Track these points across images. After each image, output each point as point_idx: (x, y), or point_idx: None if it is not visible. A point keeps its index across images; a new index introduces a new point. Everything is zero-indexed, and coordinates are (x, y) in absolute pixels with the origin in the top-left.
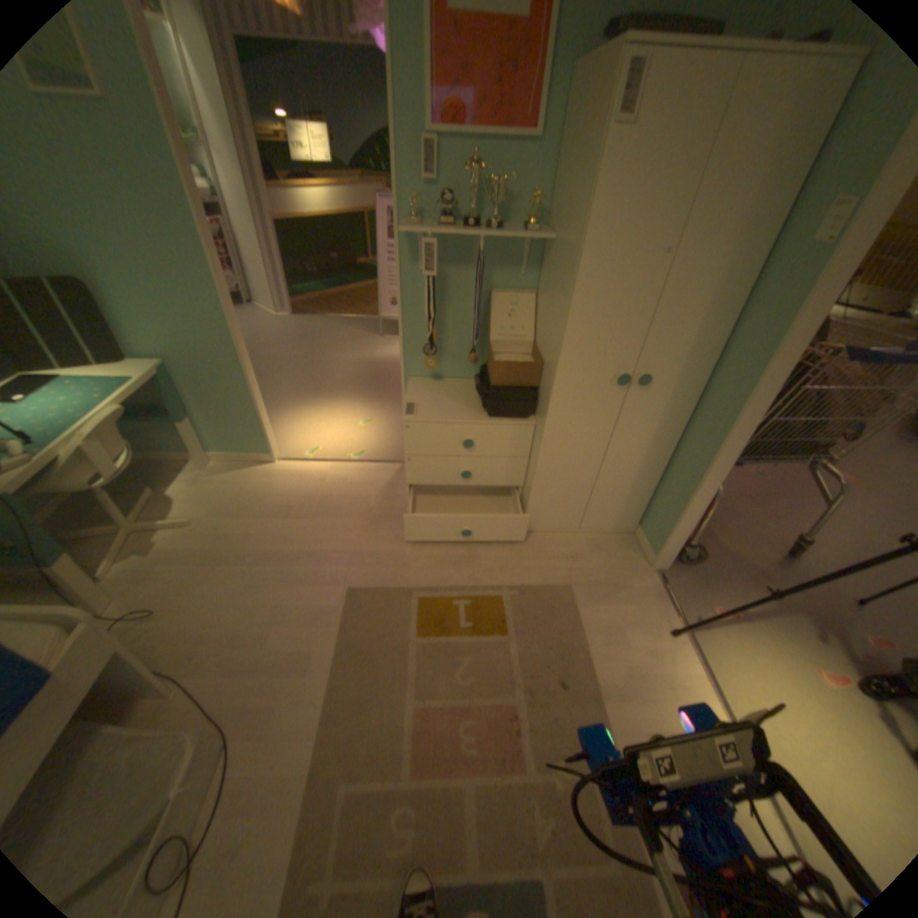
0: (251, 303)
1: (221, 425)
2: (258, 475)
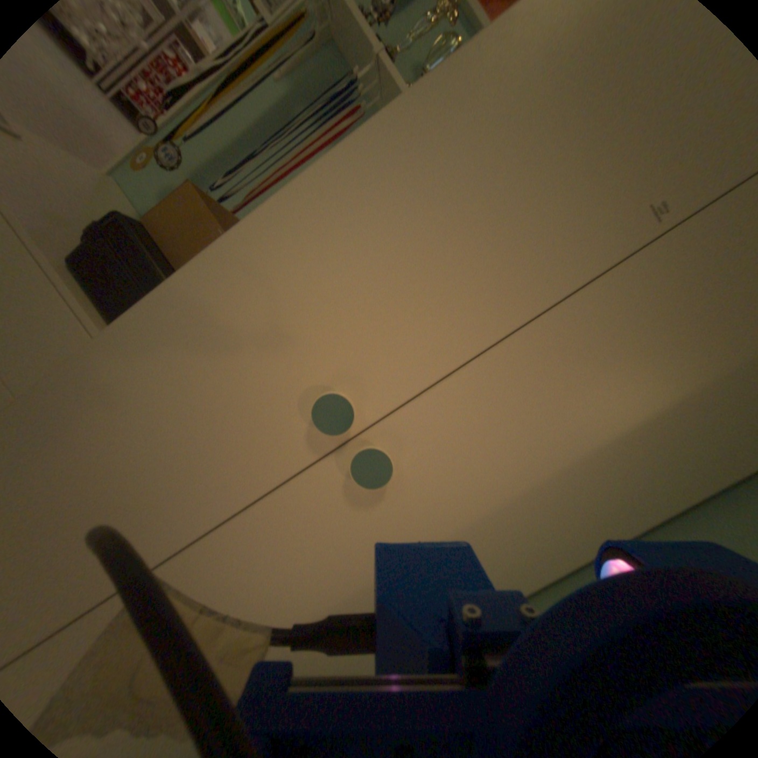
0: None
1: None
2: None
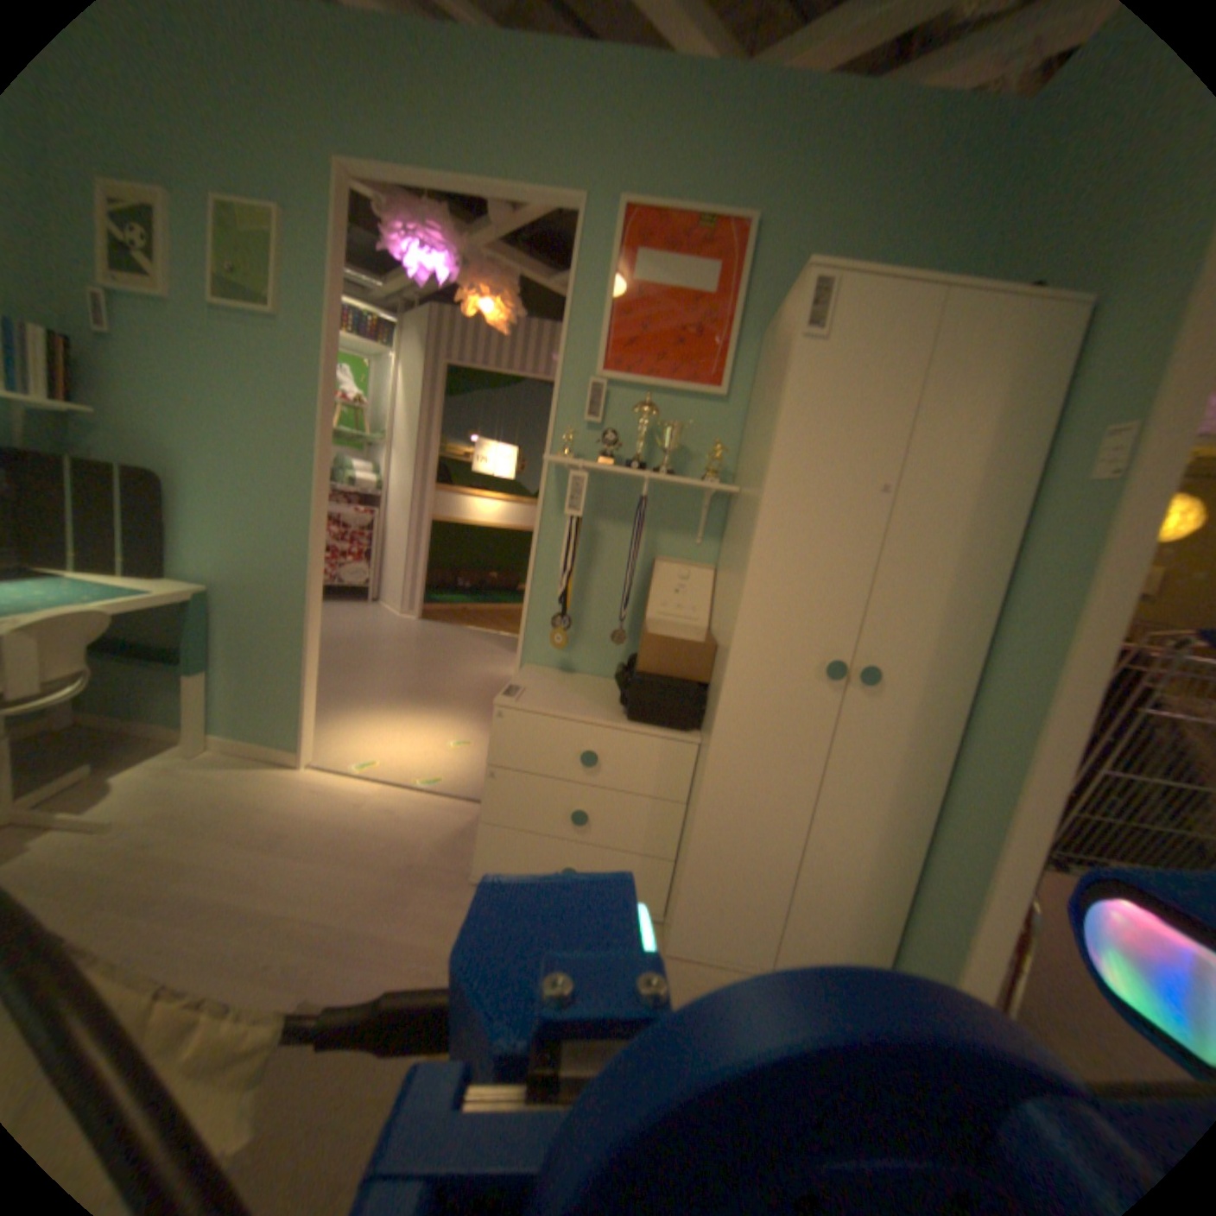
0: (376, 603)
1: (245, 698)
2: (263, 784)
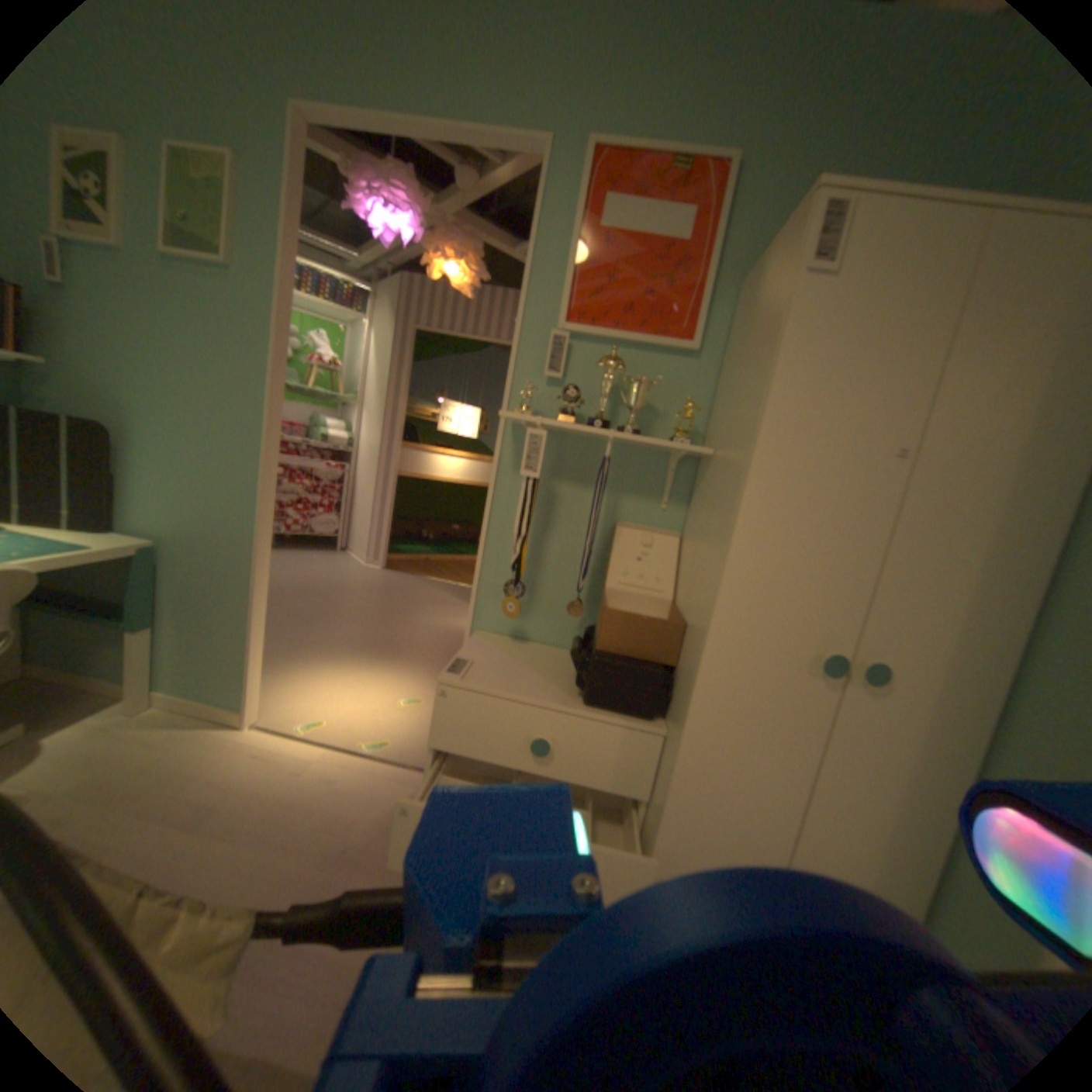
0: (346, 552)
1: (192, 654)
2: (204, 746)
